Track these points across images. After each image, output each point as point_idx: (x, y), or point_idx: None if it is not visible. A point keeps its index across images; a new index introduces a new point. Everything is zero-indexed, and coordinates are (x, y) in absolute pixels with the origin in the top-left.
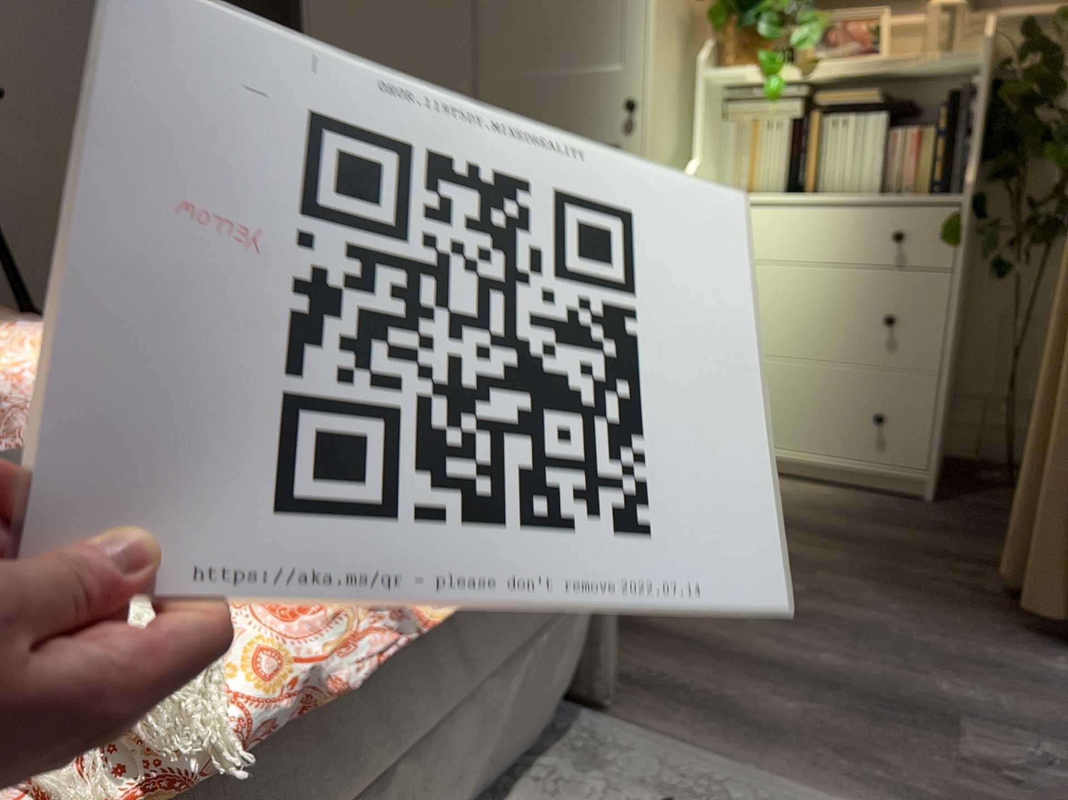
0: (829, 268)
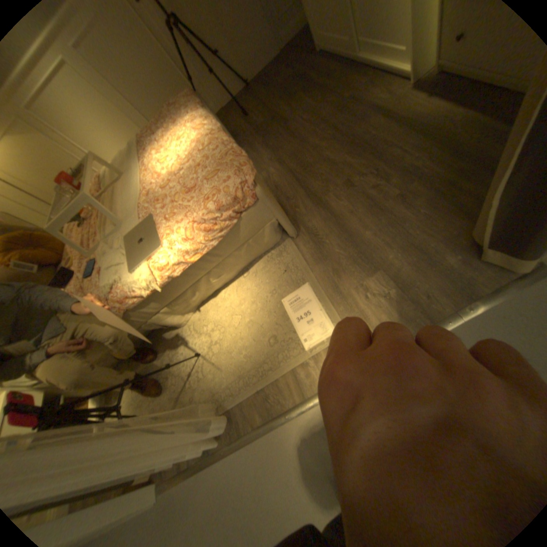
0: None
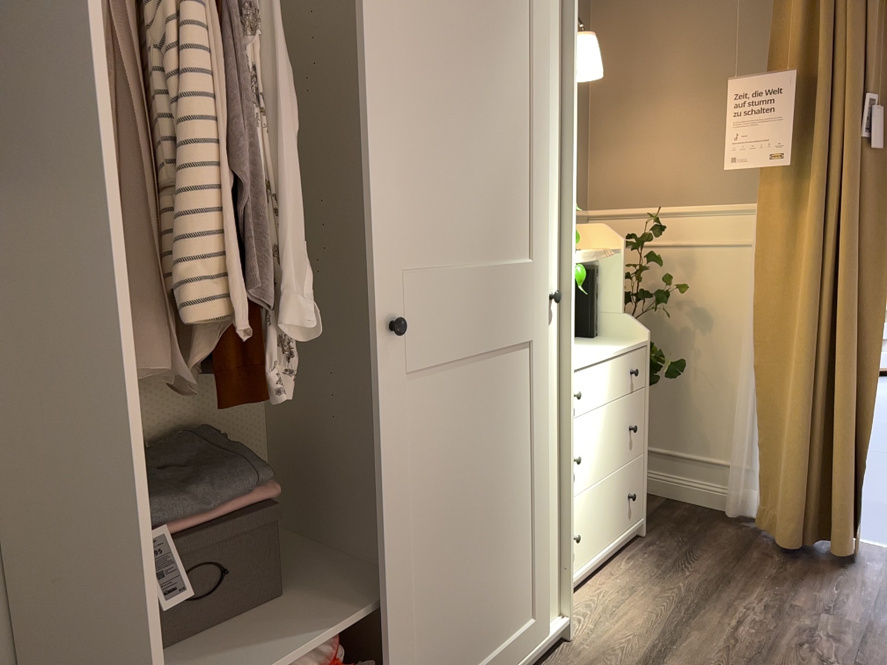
0: (611, 404)
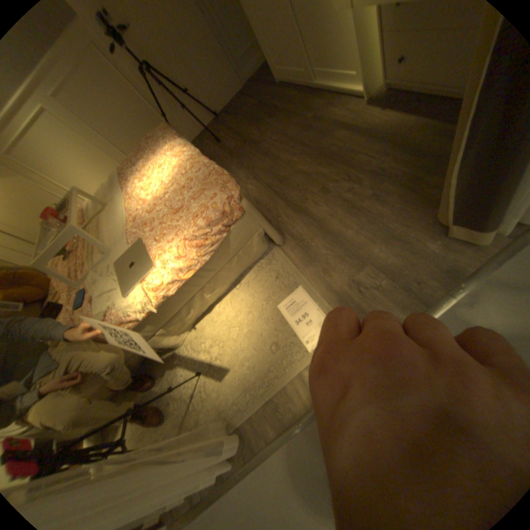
0: None
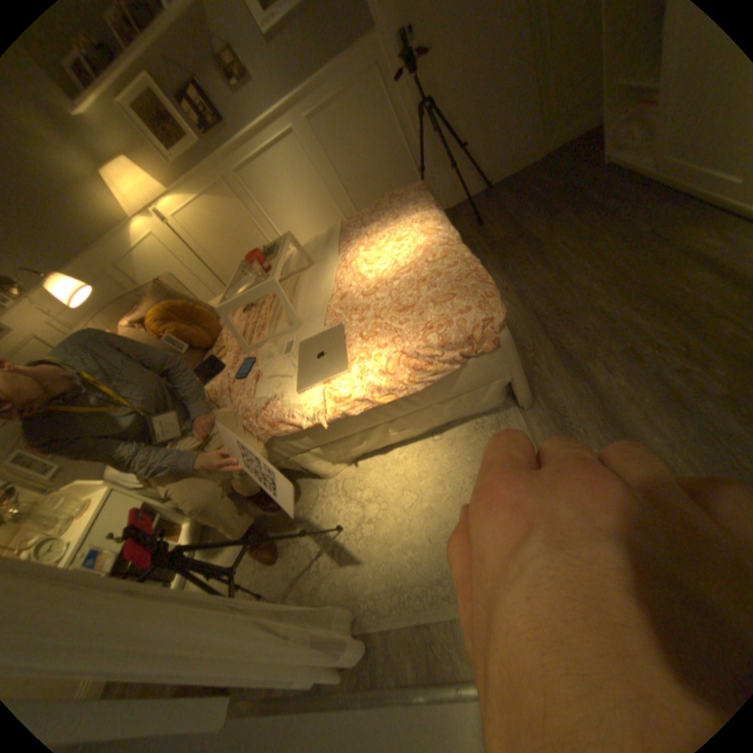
0: None
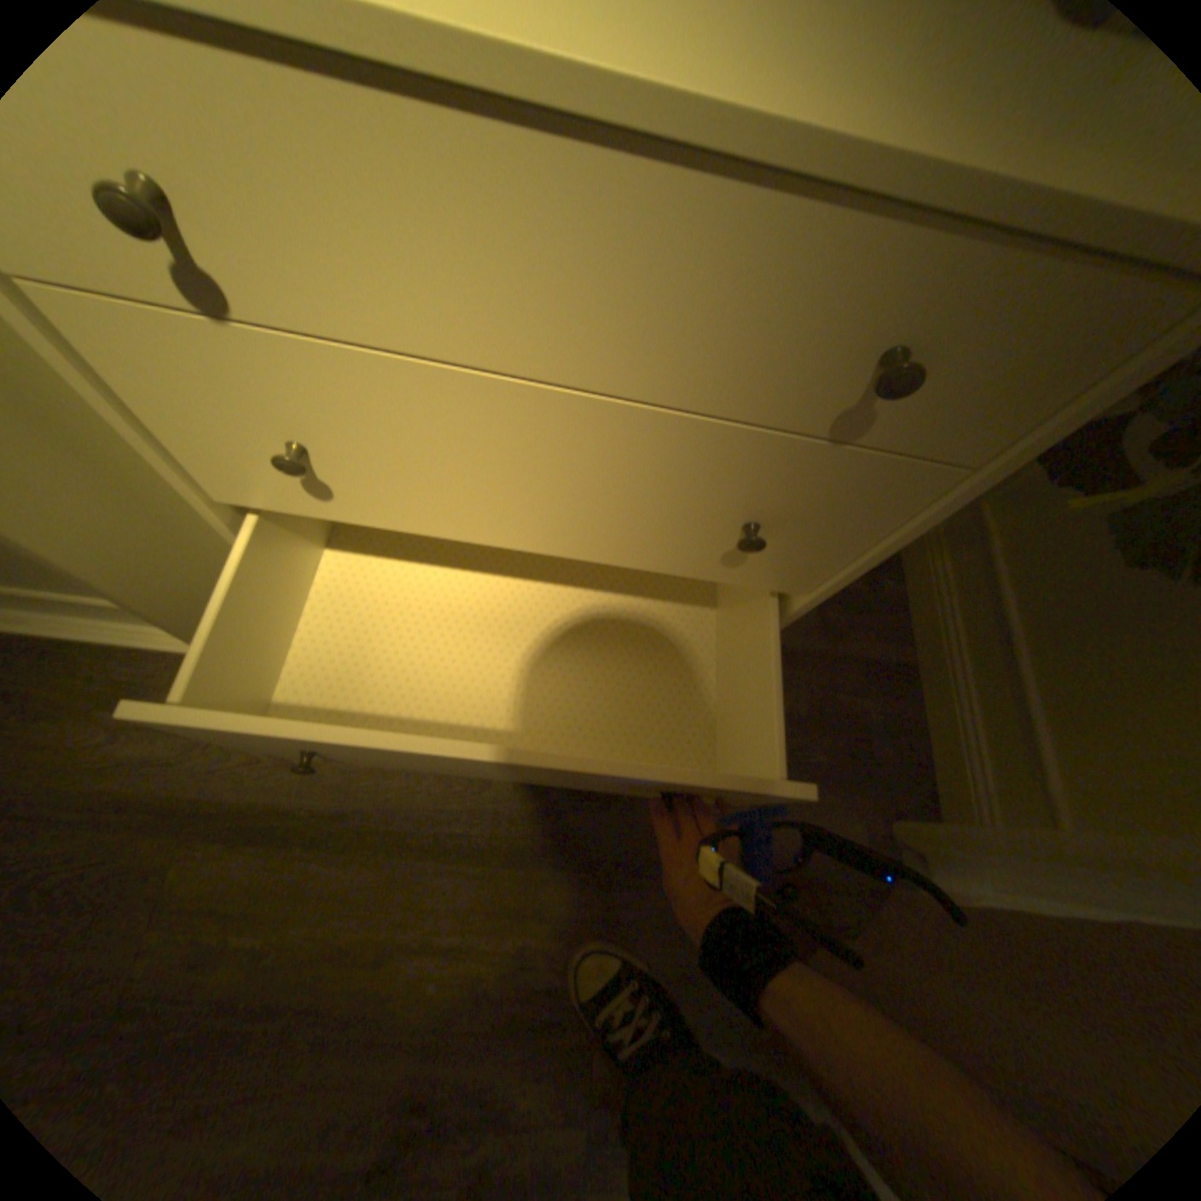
0: (605, 401)
